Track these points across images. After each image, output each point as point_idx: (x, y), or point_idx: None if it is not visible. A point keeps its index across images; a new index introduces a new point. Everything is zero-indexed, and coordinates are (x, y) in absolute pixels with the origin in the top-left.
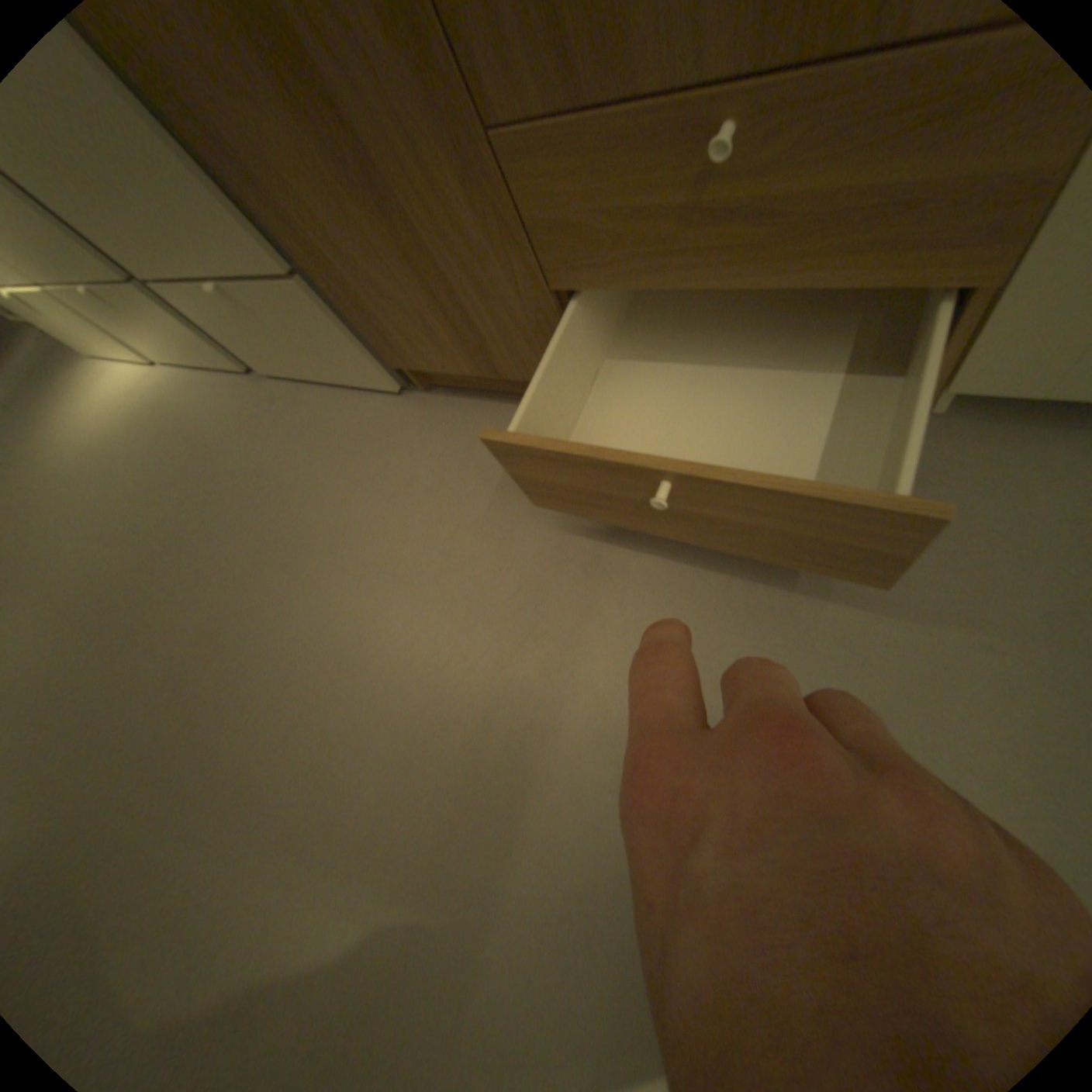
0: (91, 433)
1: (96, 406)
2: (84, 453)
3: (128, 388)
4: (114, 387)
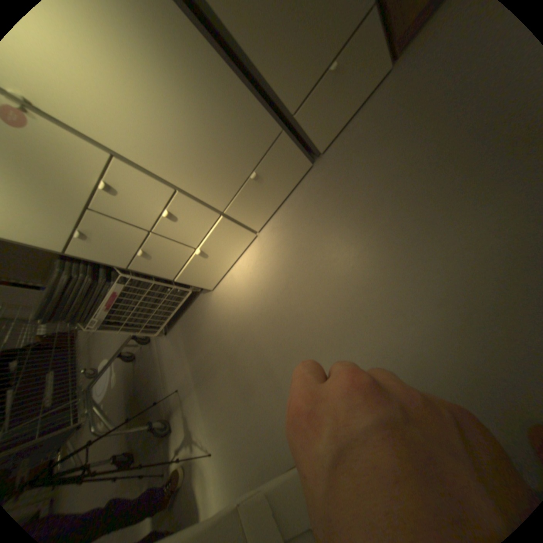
0: (265, 277)
1: (248, 279)
2: (276, 279)
3: (256, 255)
4: (247, 266)
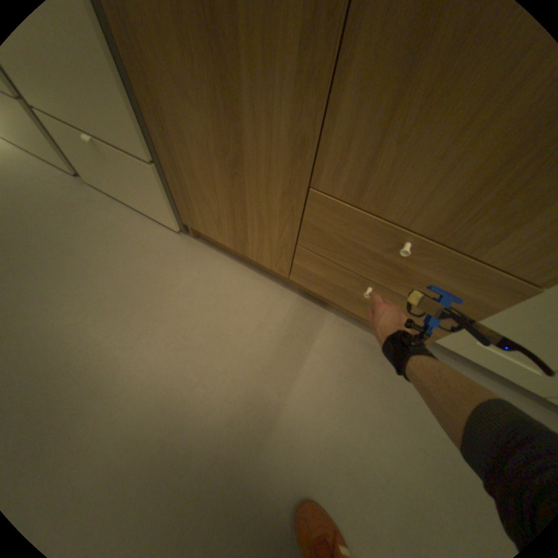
0: None
1: None
2: None
3: None
4: None
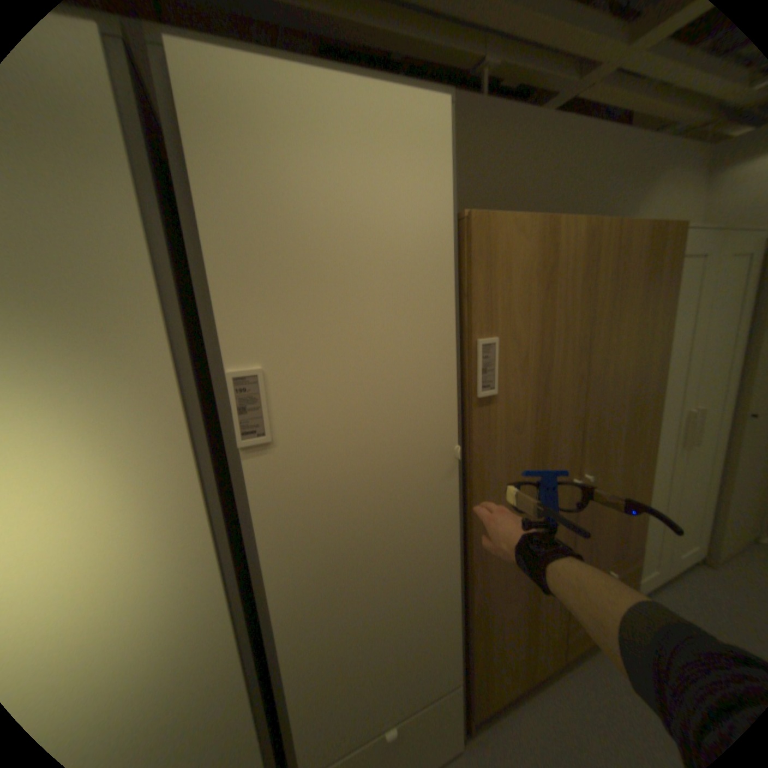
0: None
1: None
2: None
3: None
4: None
